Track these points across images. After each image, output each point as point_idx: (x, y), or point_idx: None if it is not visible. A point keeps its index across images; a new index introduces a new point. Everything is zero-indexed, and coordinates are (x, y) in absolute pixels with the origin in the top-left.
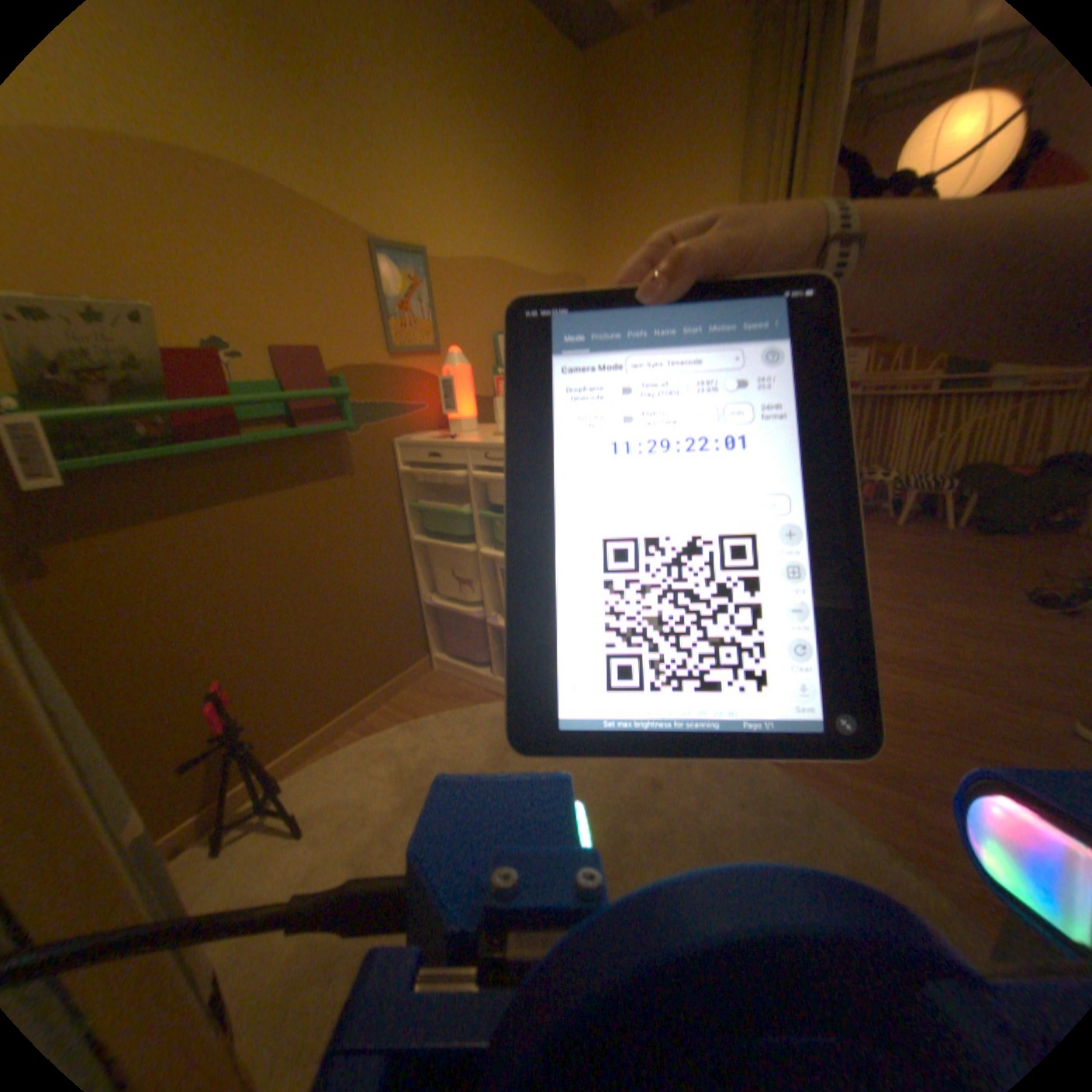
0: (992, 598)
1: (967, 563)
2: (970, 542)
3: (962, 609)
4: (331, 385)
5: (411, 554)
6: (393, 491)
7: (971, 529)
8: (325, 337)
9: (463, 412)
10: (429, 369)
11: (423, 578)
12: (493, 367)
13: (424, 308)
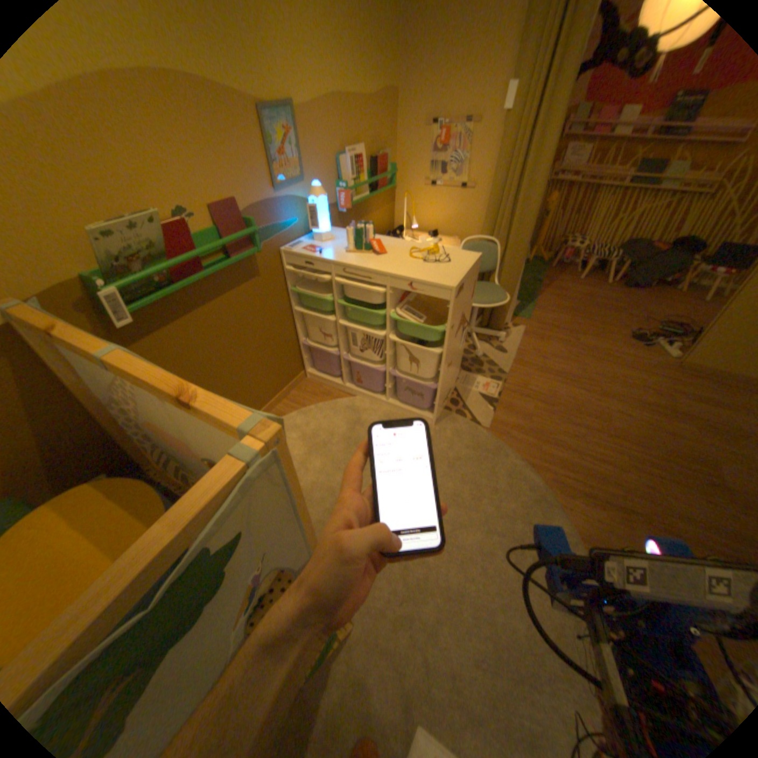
0: (614, 334)
1: (610, 309)
2: (617, 293)
3: (596, 341)
4: (245, 224)
5: (292, 317)
6: (281, 282)
7: (621, 282)
8: (237, 189)
9: (323, 229)
10: (297, 195)
11: (300, 330)
12: (336, 183)
13: (293, 150)
